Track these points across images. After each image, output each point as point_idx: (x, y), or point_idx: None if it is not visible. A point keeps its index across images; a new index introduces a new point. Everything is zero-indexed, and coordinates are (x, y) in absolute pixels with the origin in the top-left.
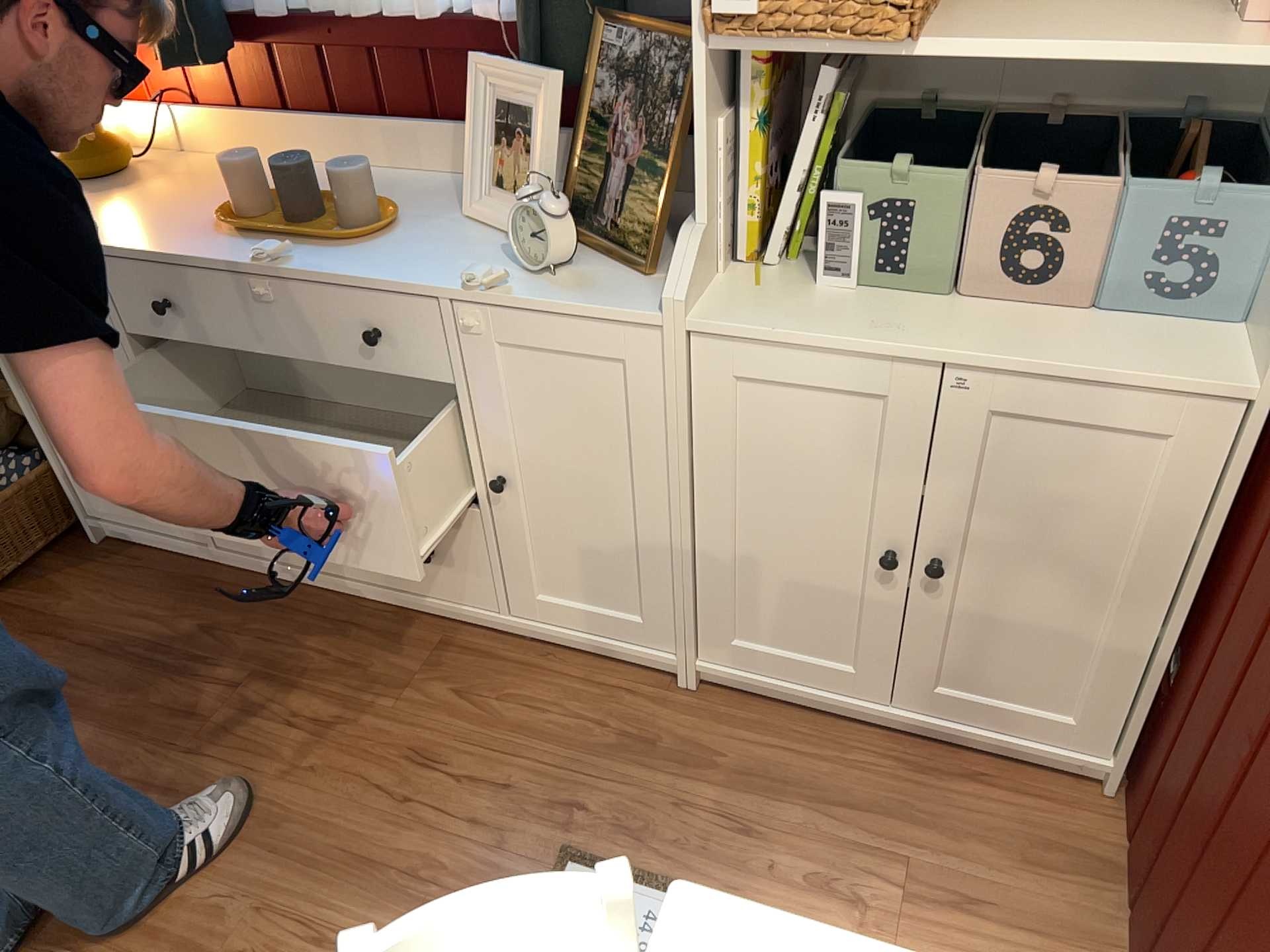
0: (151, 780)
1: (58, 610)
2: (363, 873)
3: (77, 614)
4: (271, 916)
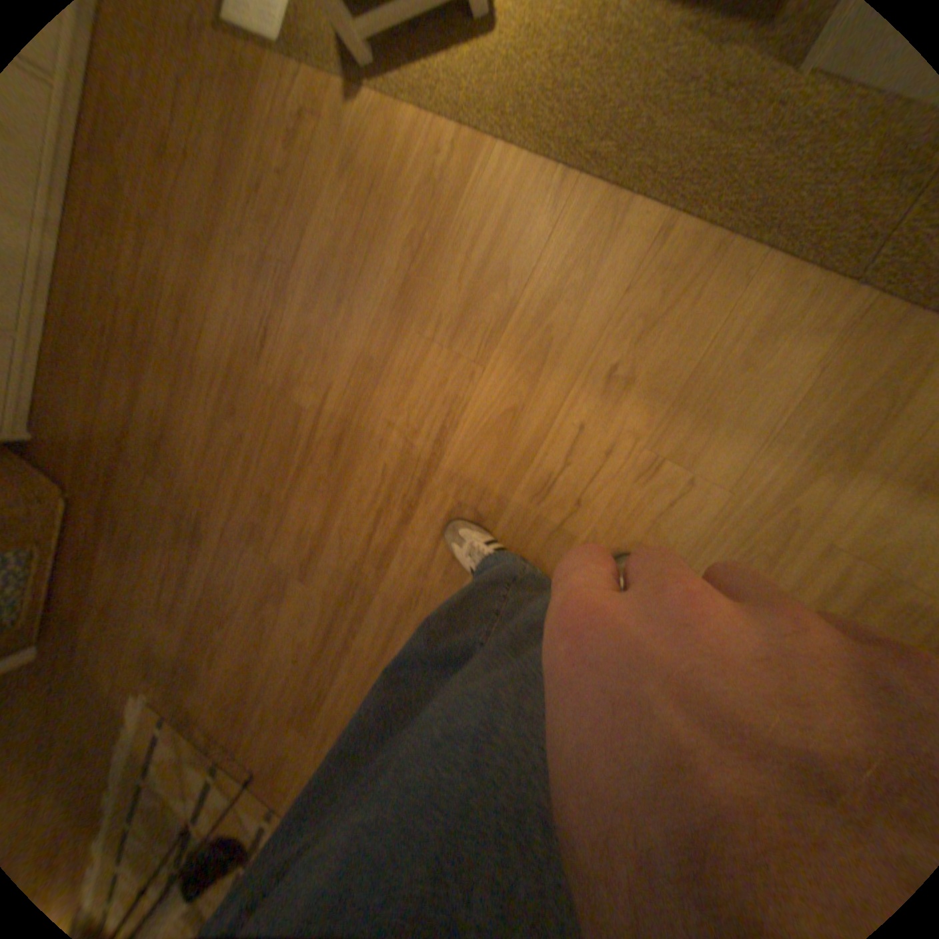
0: (168, 337)
1: (68, 449)
2: (221, 171)
3: (70, 435)
4: (242, 226)
